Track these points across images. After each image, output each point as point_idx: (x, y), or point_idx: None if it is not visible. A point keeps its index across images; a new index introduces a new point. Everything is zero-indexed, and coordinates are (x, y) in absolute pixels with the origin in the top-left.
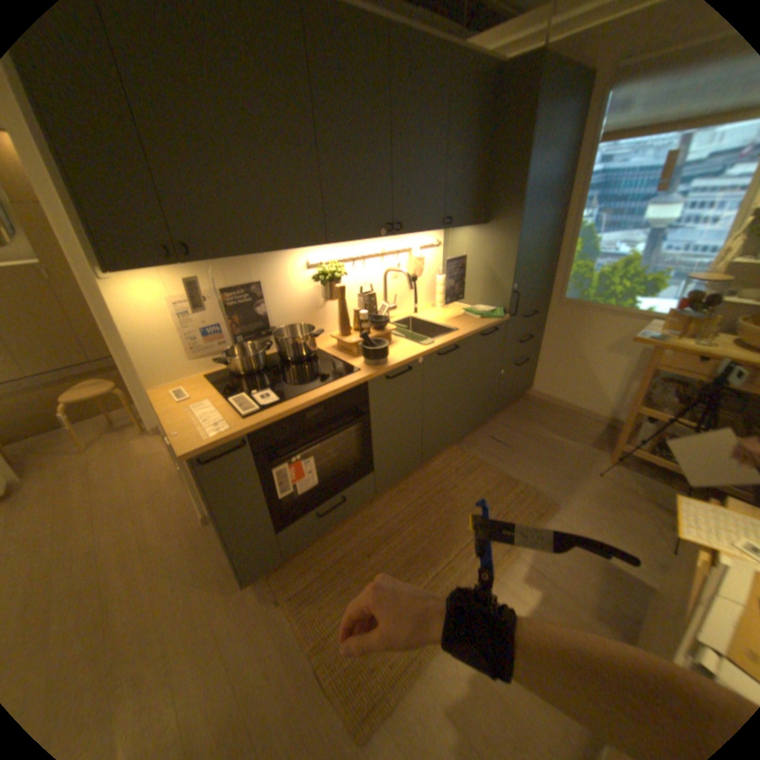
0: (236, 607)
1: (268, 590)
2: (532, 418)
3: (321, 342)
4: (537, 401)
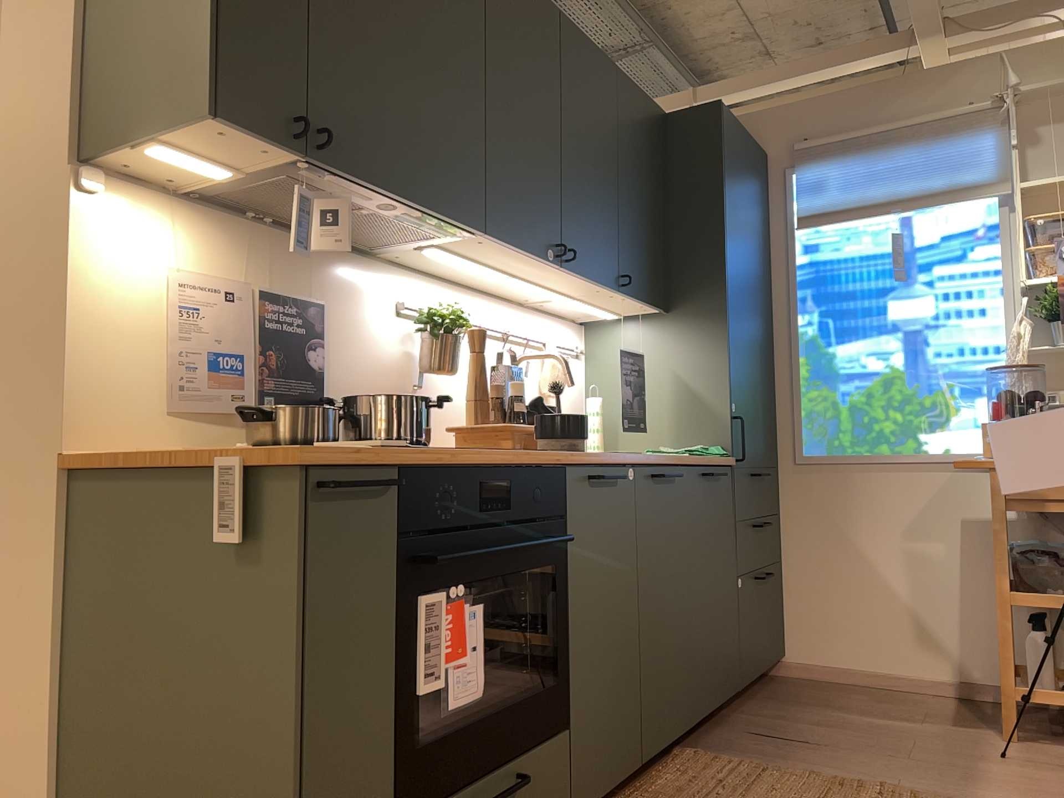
0: None
1: None
2: (816, 702)
3: None
4: (807, 682)
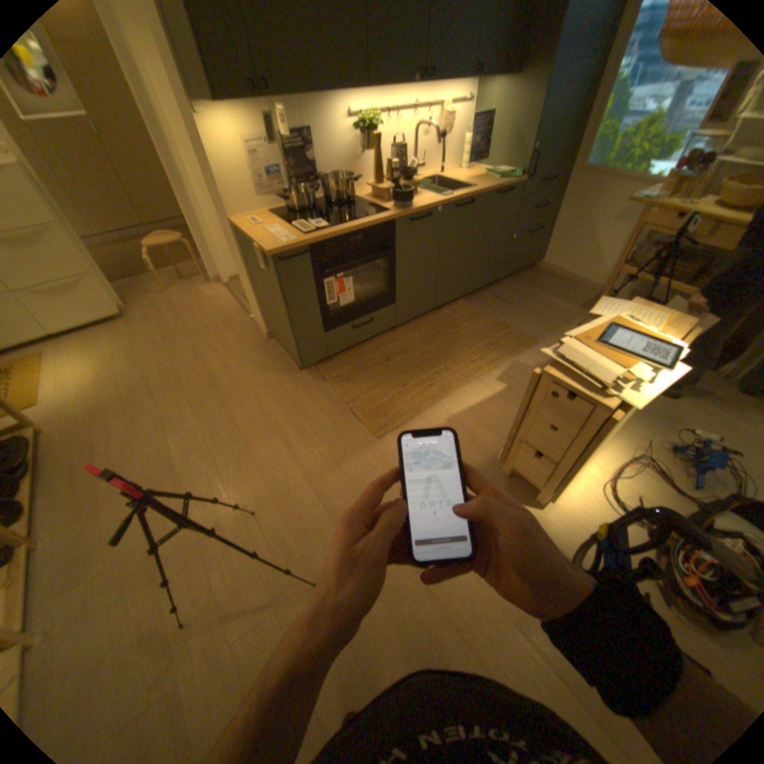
0: (297, 381)
1: (318, 374)
2: (535, 285)
3: (357, 192)
4: (544, 273)
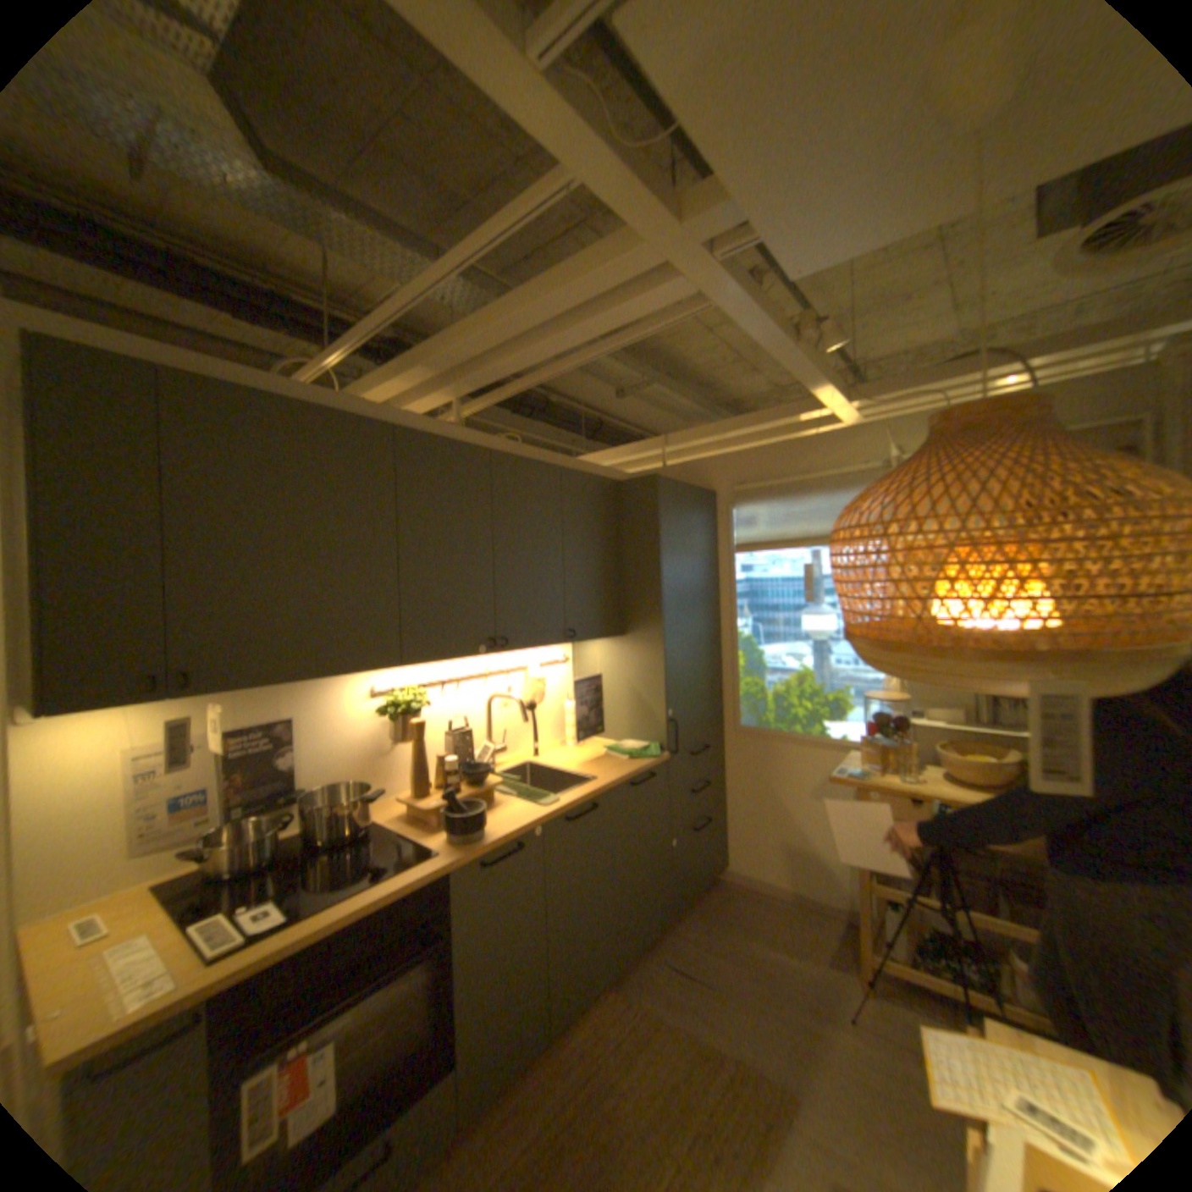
0: None
1: None
2: (736, 924)
3: (381, 811)
4: (740, 893)
